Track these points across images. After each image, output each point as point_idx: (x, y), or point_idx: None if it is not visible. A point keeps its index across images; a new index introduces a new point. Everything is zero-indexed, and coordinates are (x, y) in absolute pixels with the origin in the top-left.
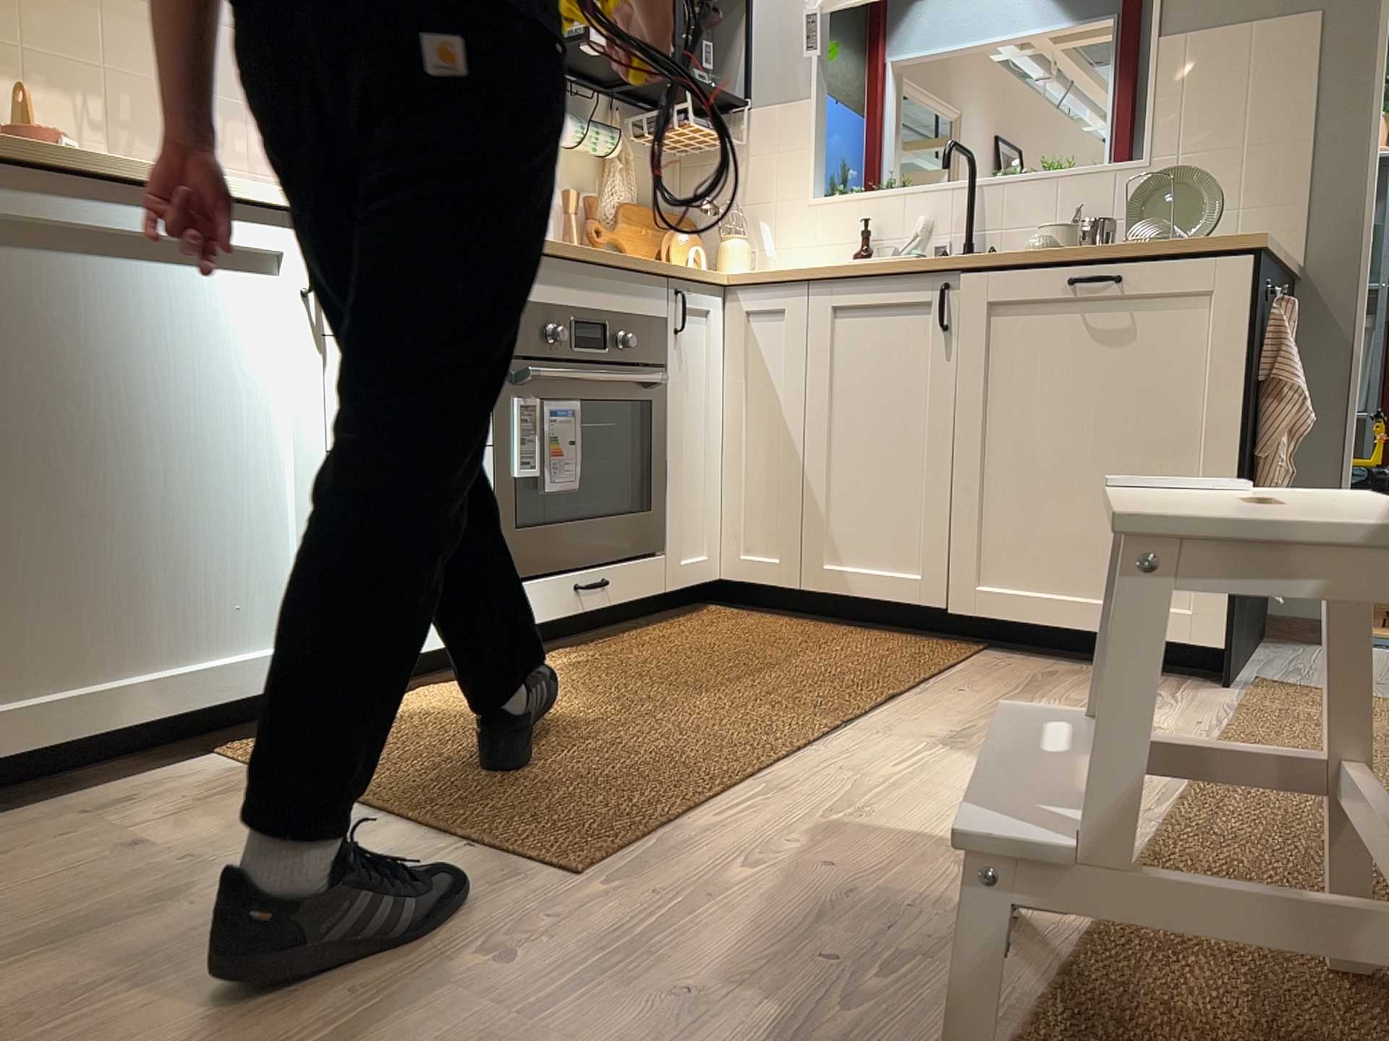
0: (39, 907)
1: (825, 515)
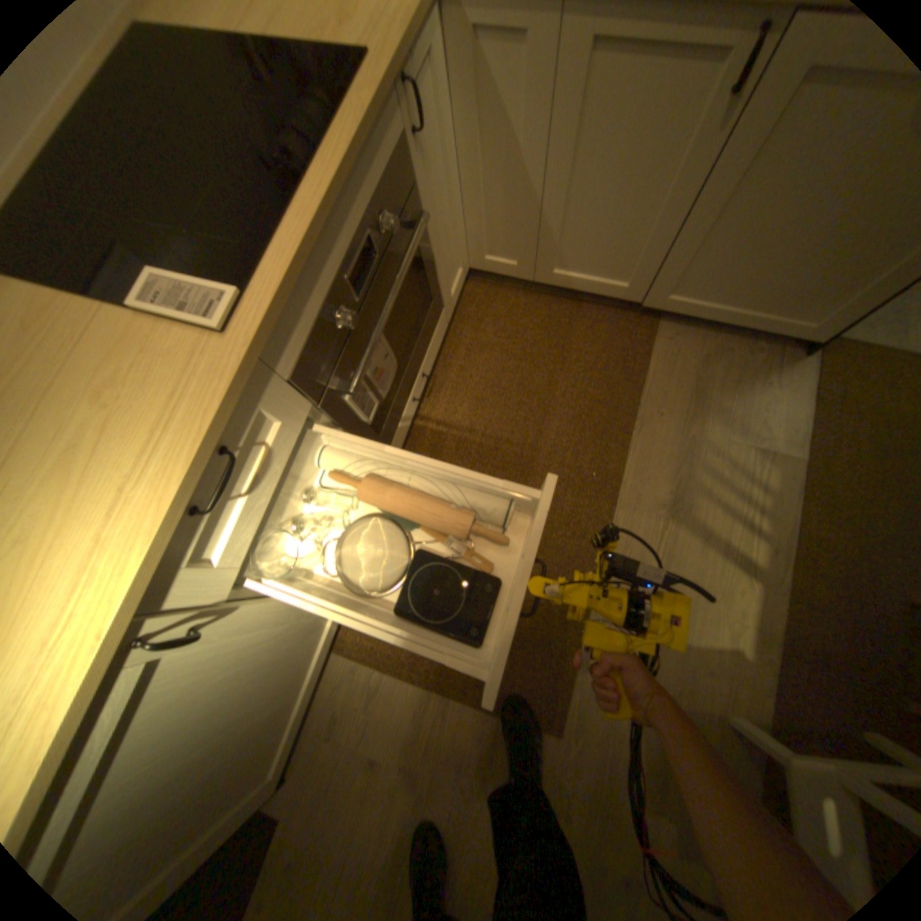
0: (374, 831)
1: (555, 243)
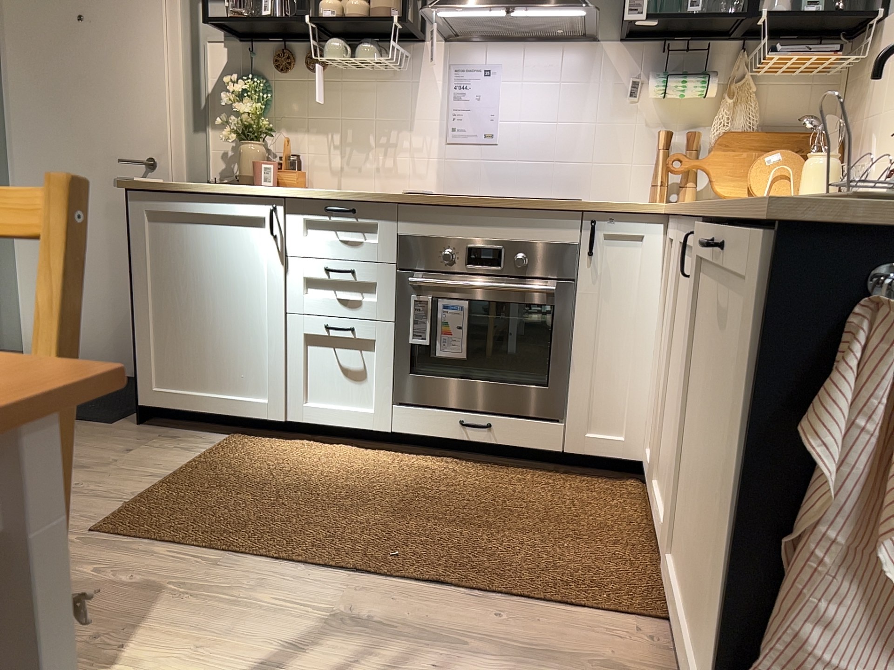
0: None
1: (661, 439)
